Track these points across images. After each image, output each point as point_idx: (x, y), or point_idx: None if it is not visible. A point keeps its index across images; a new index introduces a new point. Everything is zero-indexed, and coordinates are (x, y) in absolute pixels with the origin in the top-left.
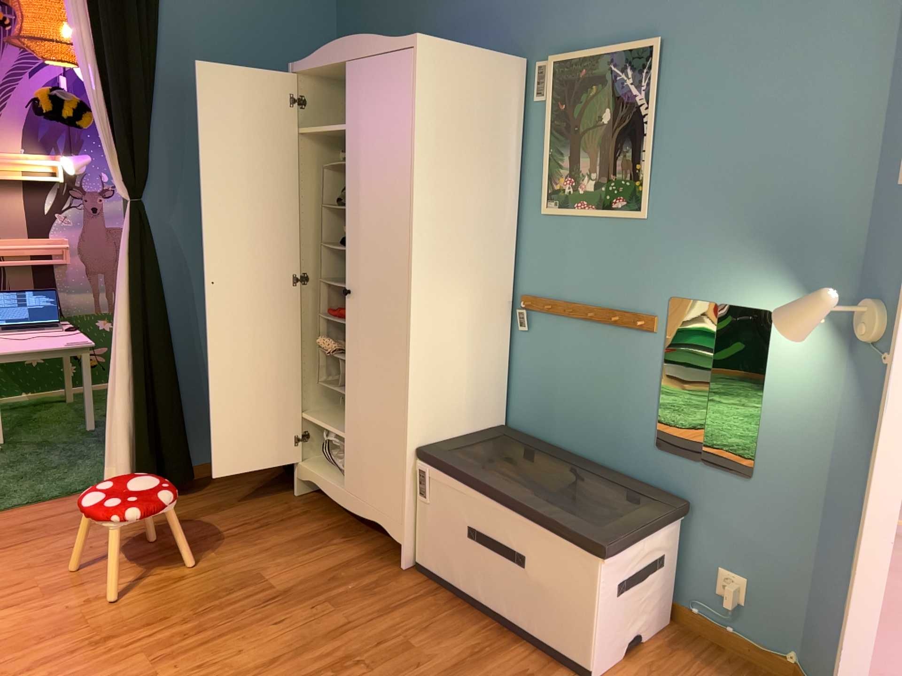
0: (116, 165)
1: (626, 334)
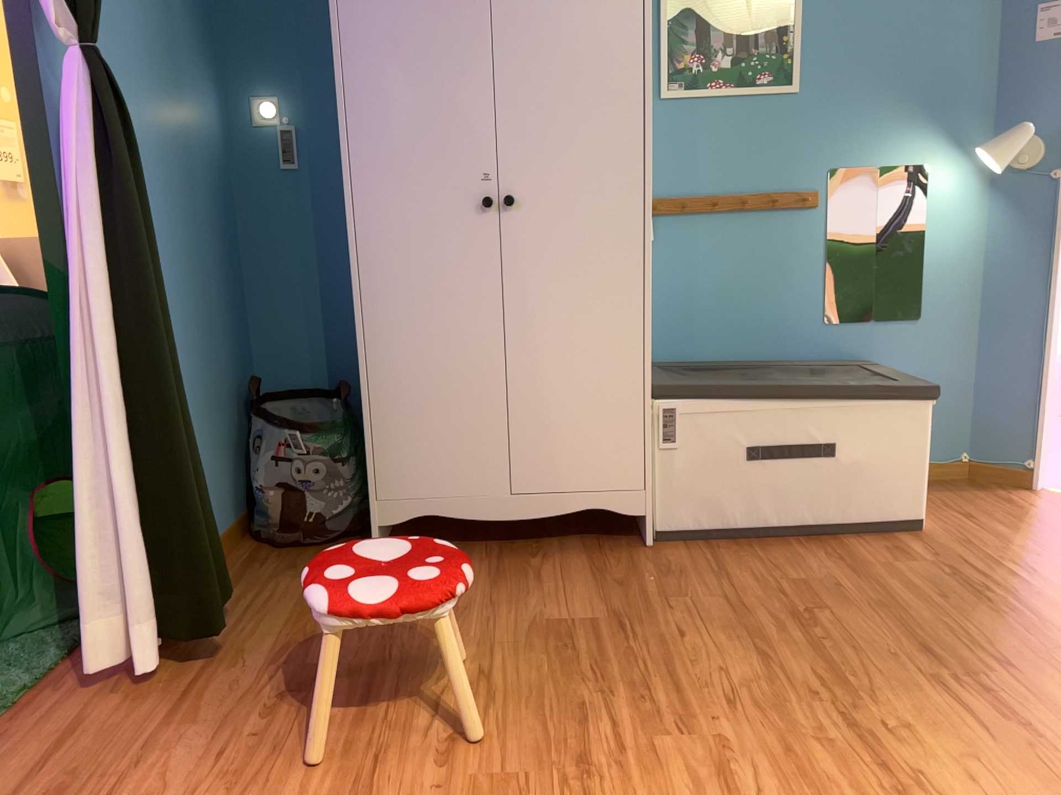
0: None
1: (781, 217)
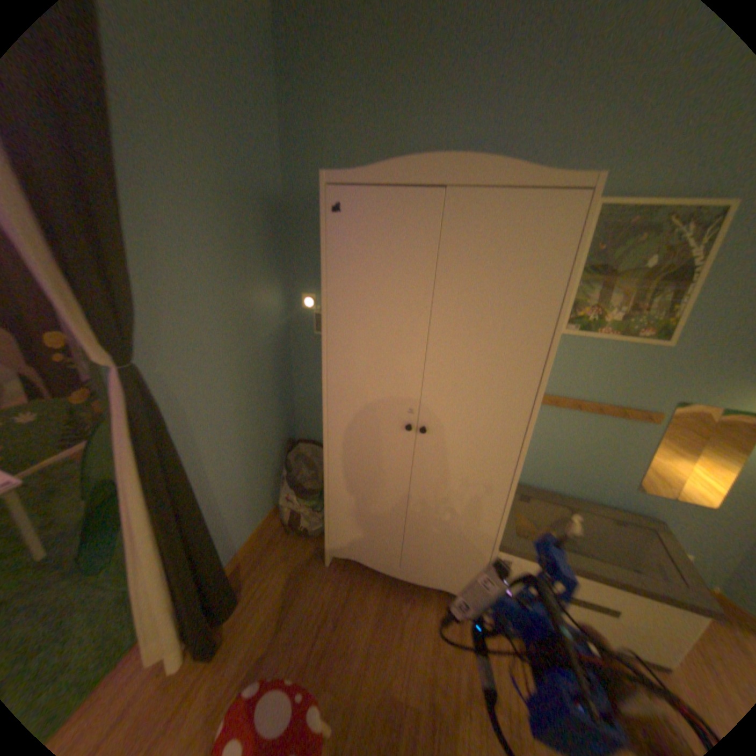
0: (76, 319)
1: (629, 422)
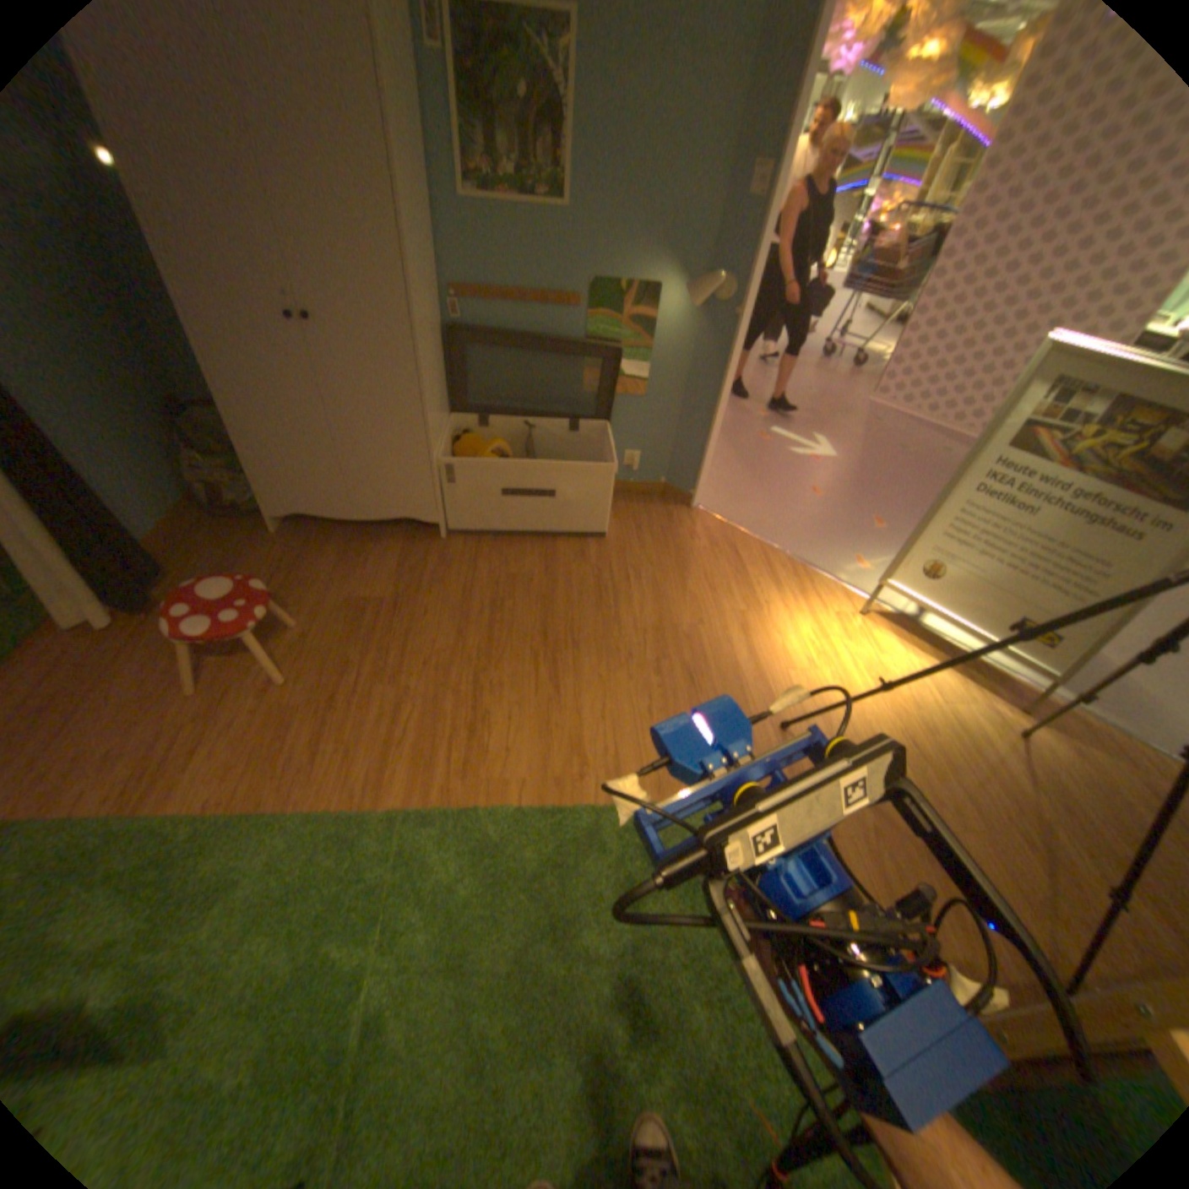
0: None
1: (554, 311)
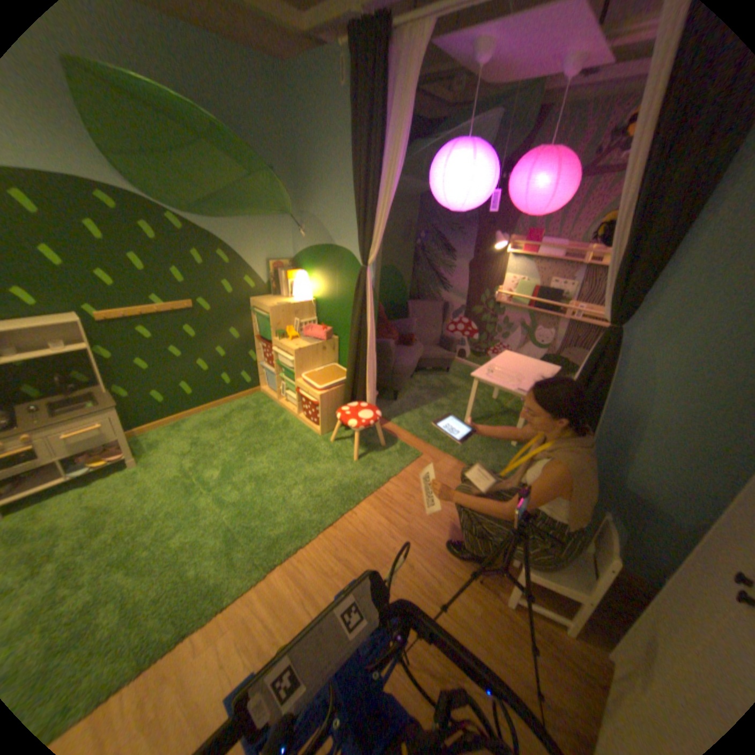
0: (615, 291)
1: None
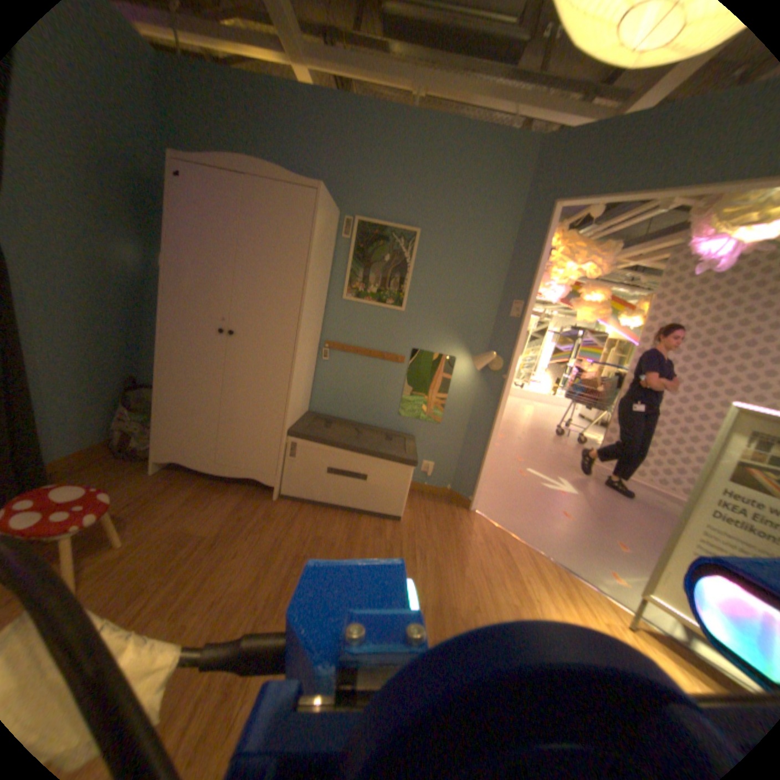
0: None
1: (386, 364)
